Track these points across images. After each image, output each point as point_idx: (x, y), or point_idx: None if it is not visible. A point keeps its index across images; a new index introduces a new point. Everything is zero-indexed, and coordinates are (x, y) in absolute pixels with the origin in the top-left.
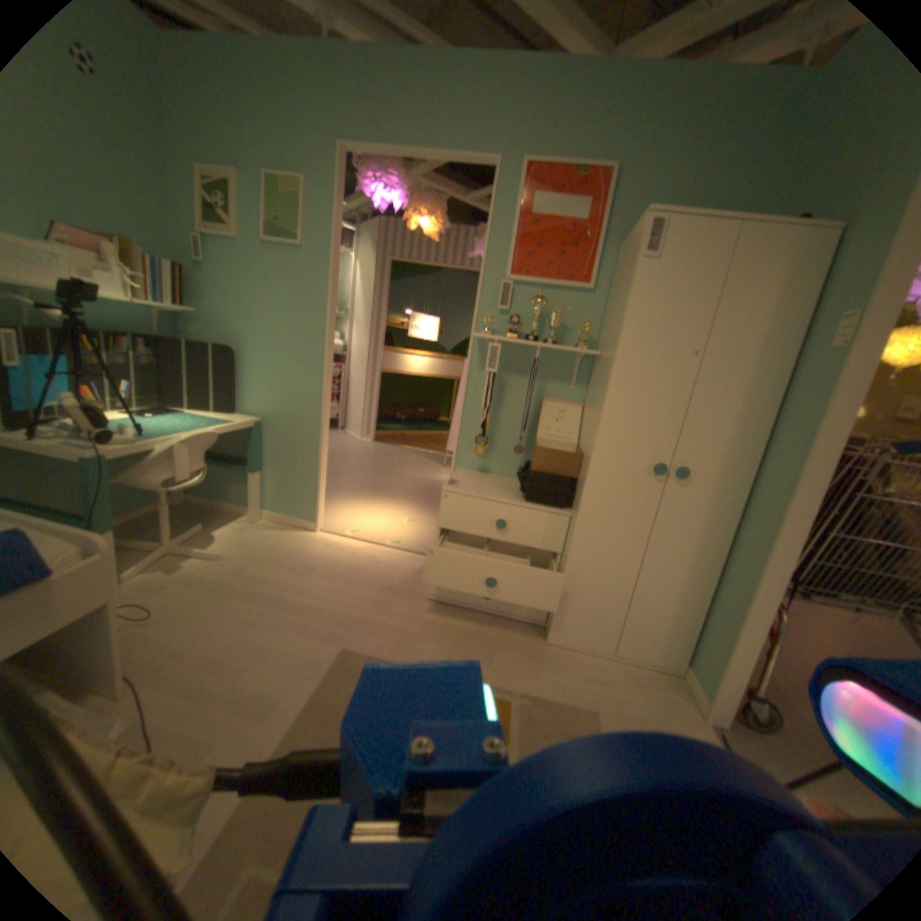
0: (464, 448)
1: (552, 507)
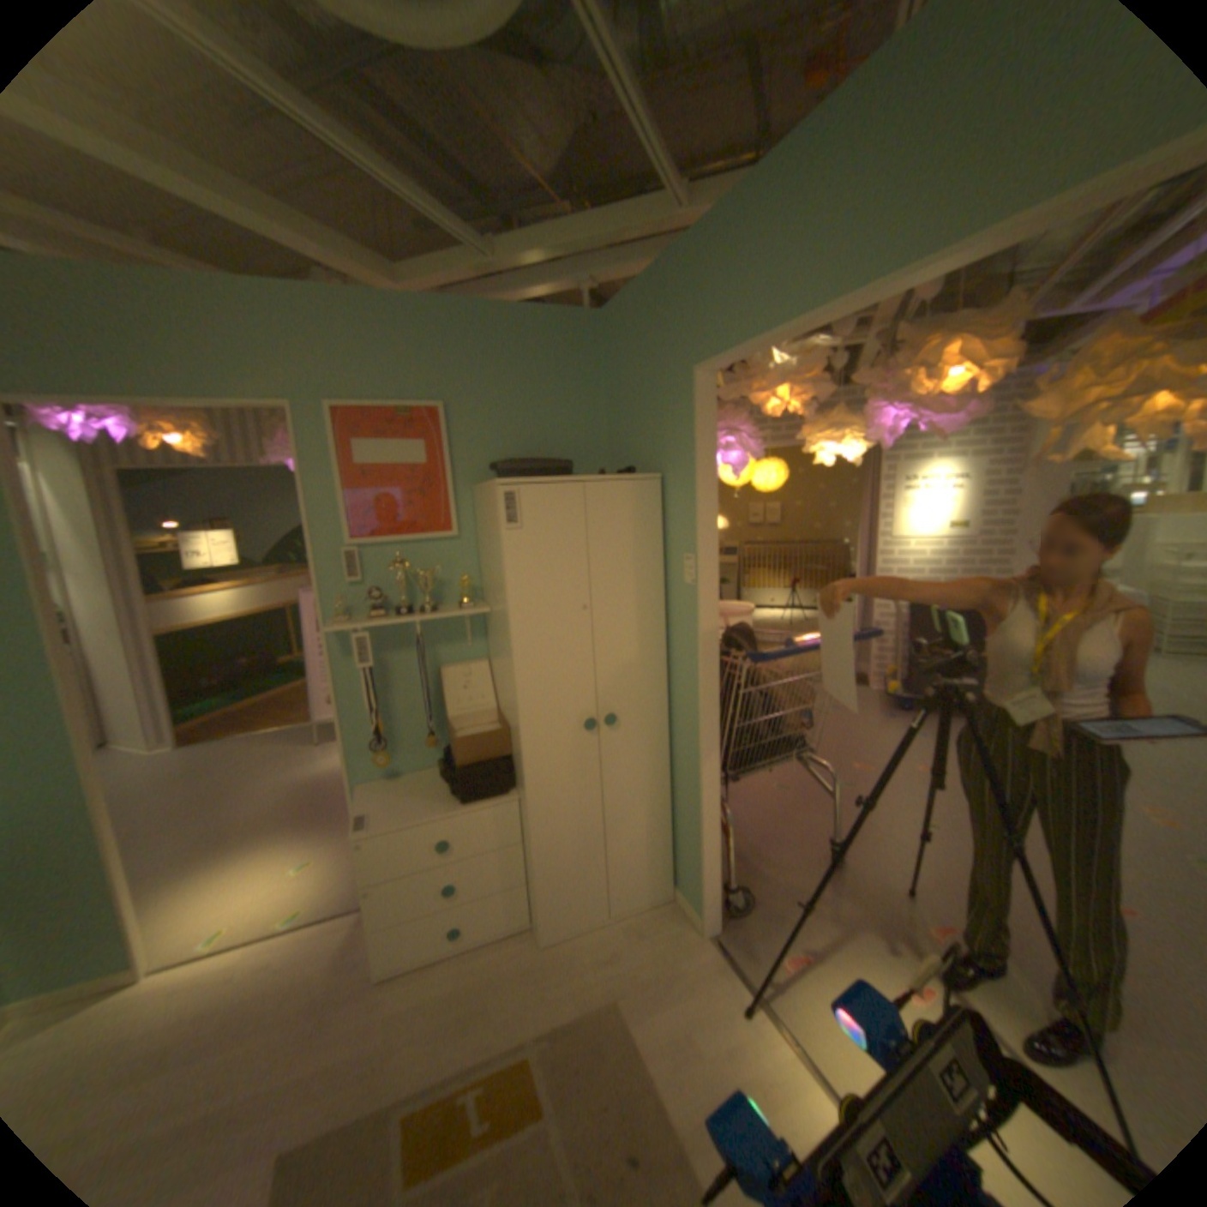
0: (358, 758)
1: (497, 797)
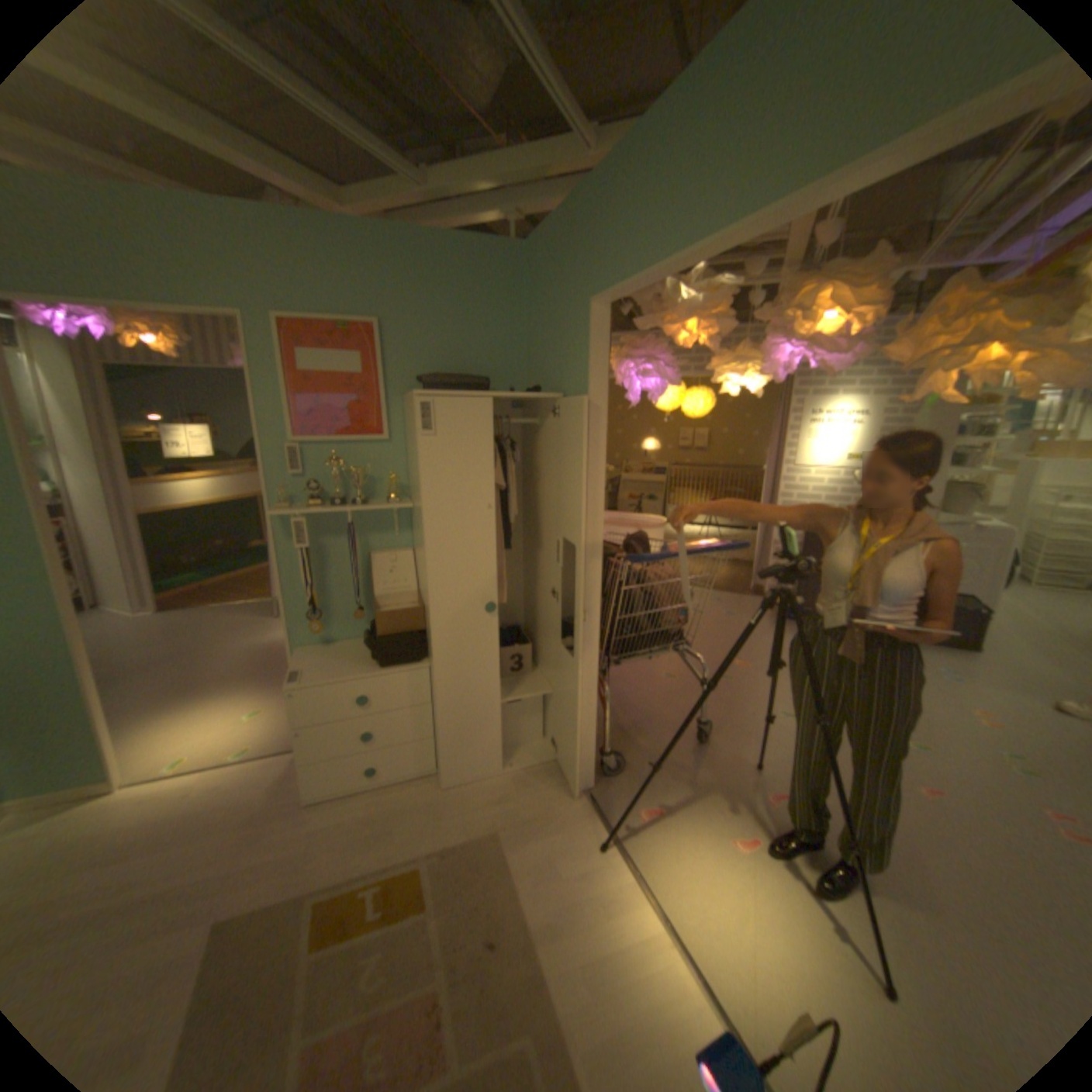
0: (297, 625)
1: (410, 664)
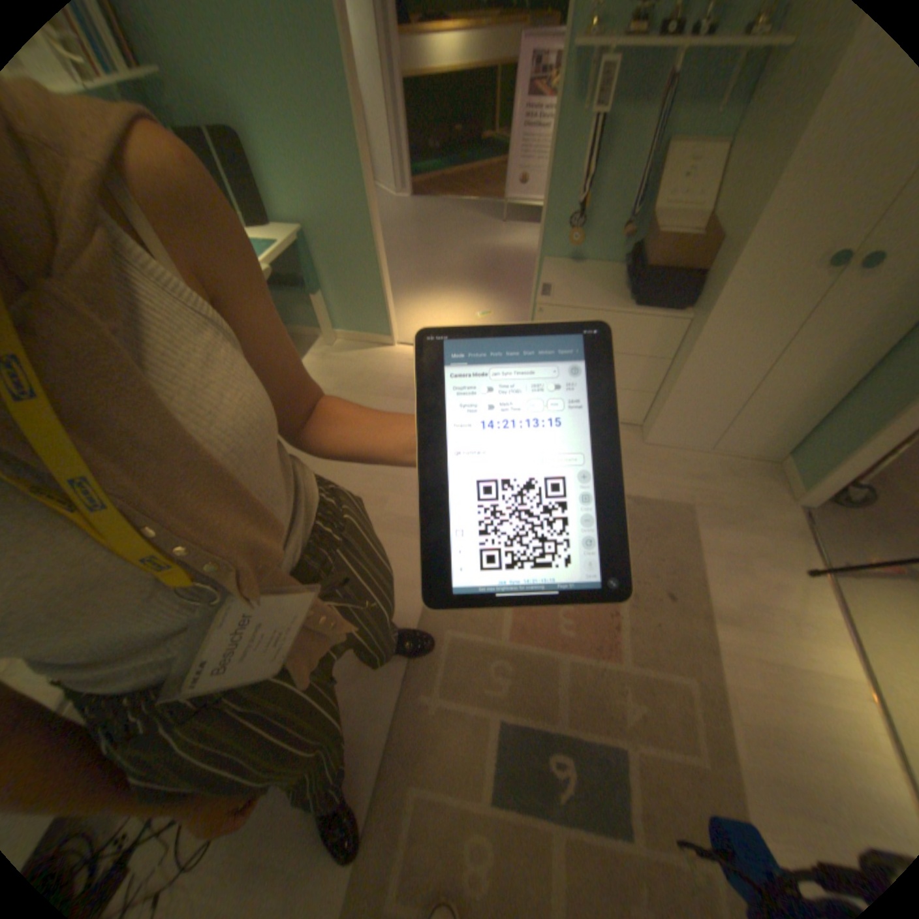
0: (553, 229)
1: (671, 308)
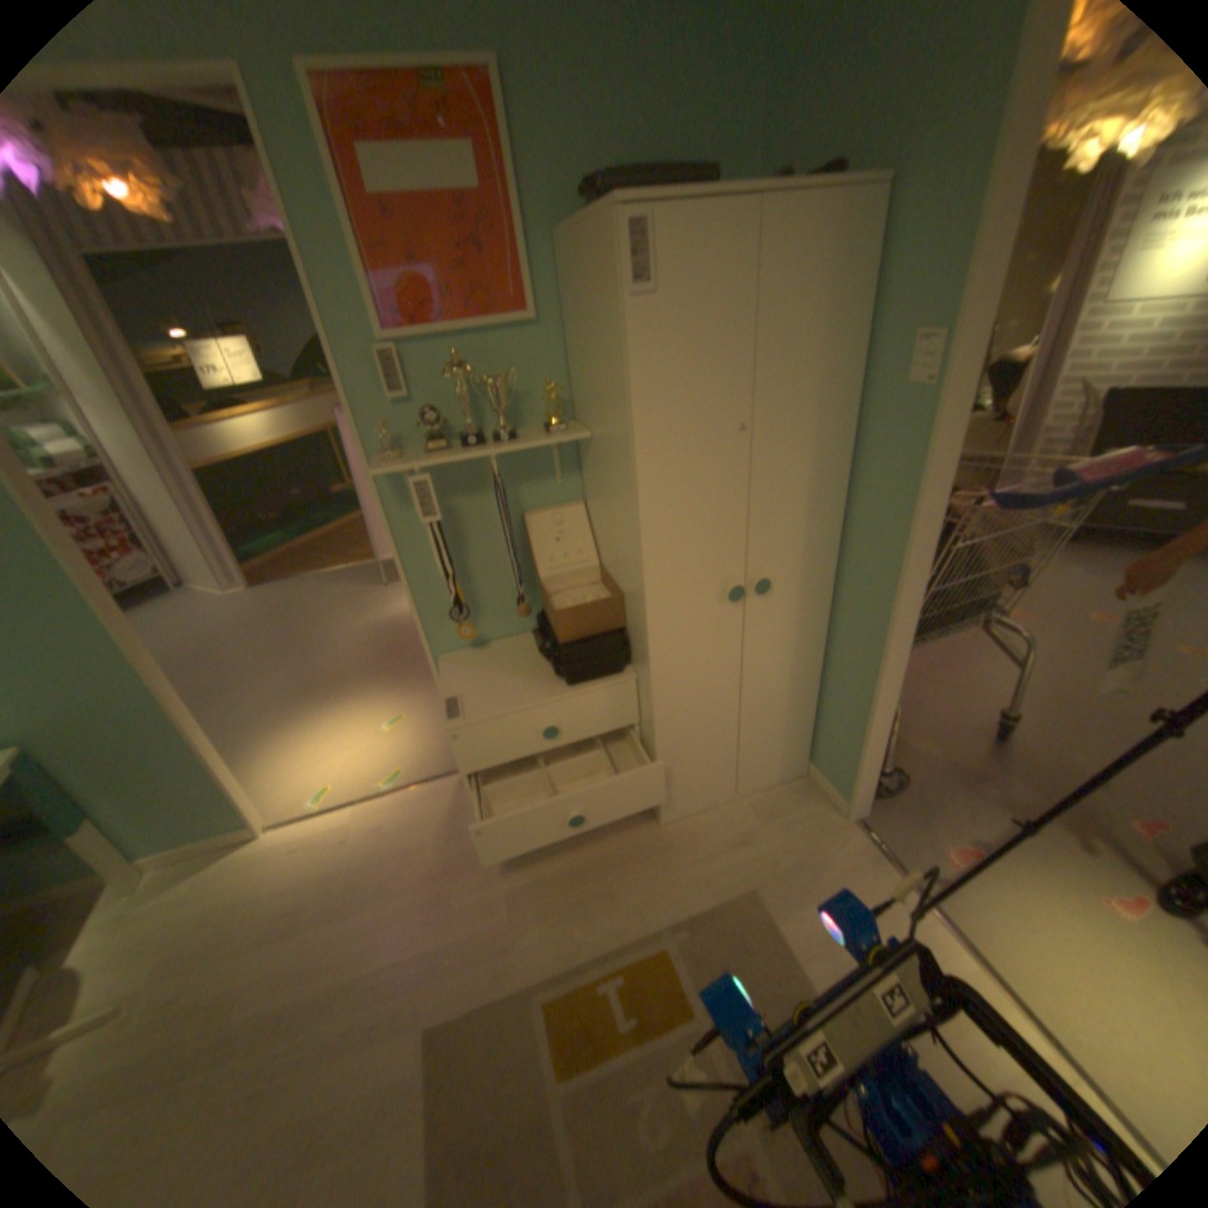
0: (436, 624)
1: (609, 675)
